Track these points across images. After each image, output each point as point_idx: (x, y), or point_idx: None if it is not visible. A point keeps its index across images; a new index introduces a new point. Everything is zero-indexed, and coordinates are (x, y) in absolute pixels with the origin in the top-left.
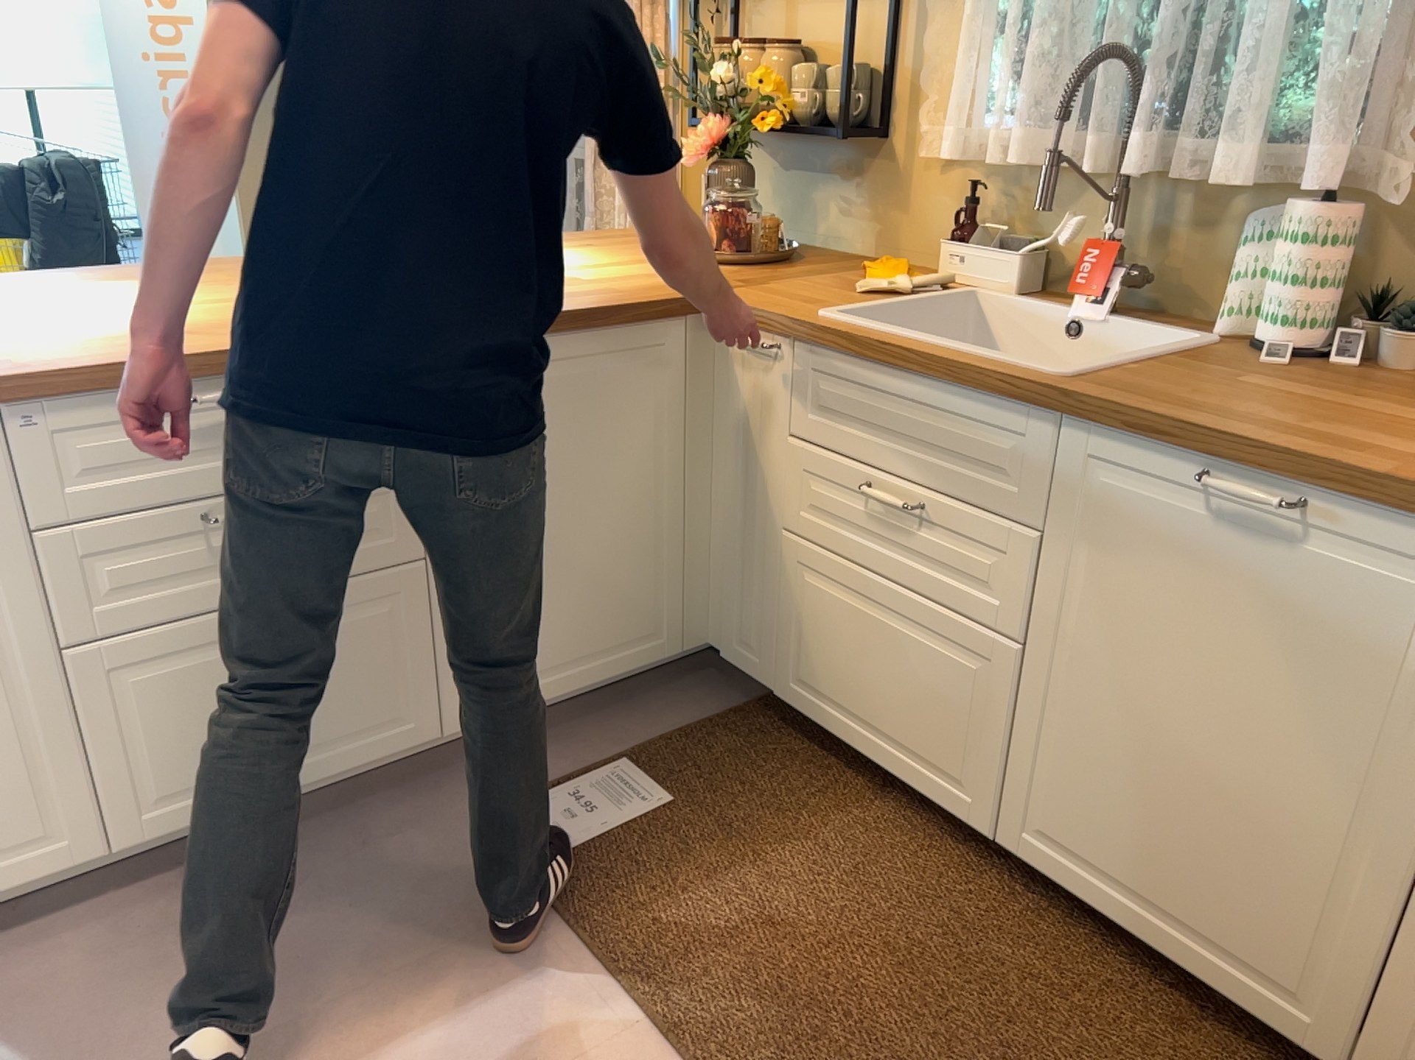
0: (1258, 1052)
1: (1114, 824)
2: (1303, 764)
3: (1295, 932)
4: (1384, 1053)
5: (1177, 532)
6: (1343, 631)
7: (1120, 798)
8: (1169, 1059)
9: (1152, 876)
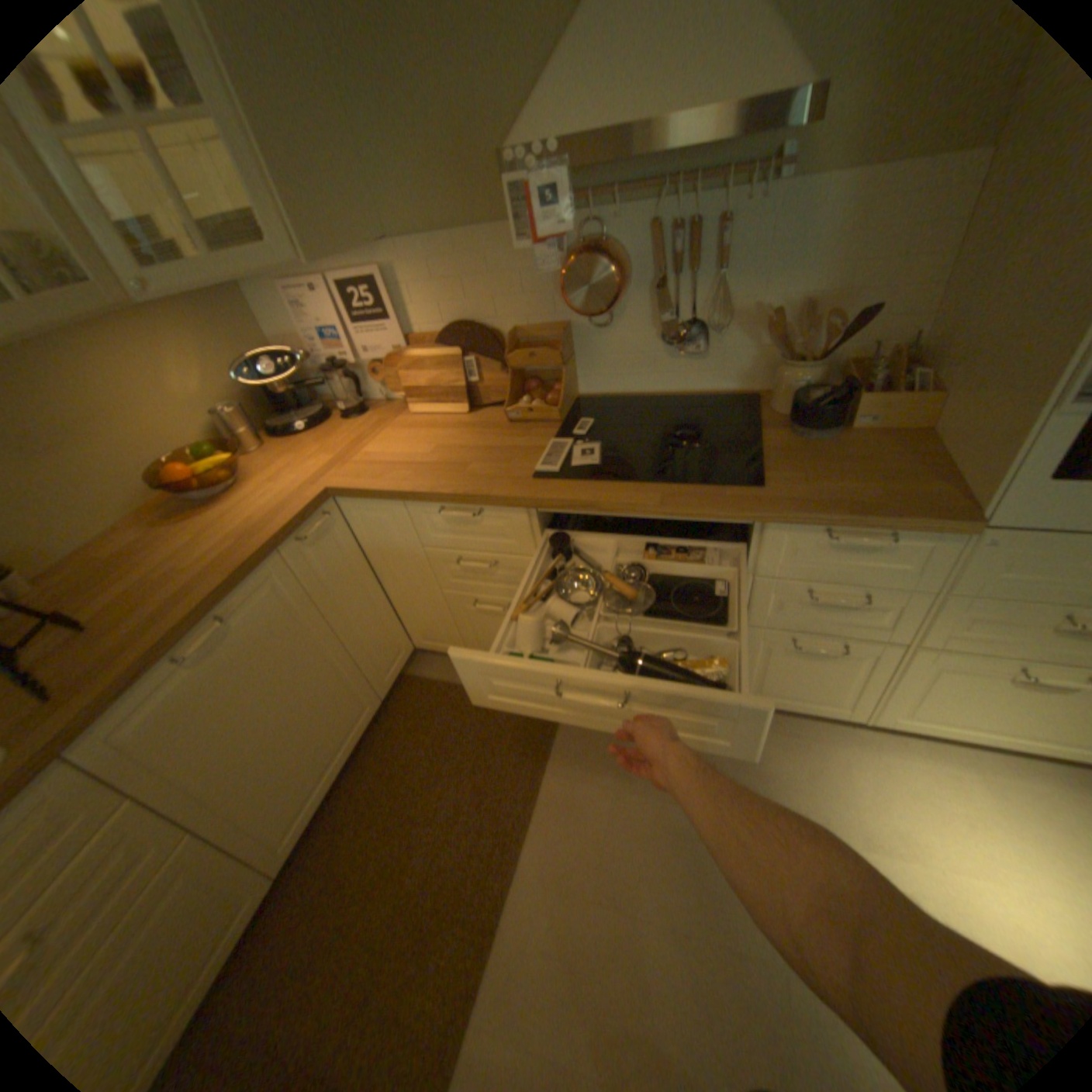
0: (366, 738)
1: (293, 782)
2: (303, 670)
3: (347, 700)
4: (379, 682)
5: (188, 690)
6: (269, 628)
7: (284, 774)
8: (382, 764)
9: (316, 765)
